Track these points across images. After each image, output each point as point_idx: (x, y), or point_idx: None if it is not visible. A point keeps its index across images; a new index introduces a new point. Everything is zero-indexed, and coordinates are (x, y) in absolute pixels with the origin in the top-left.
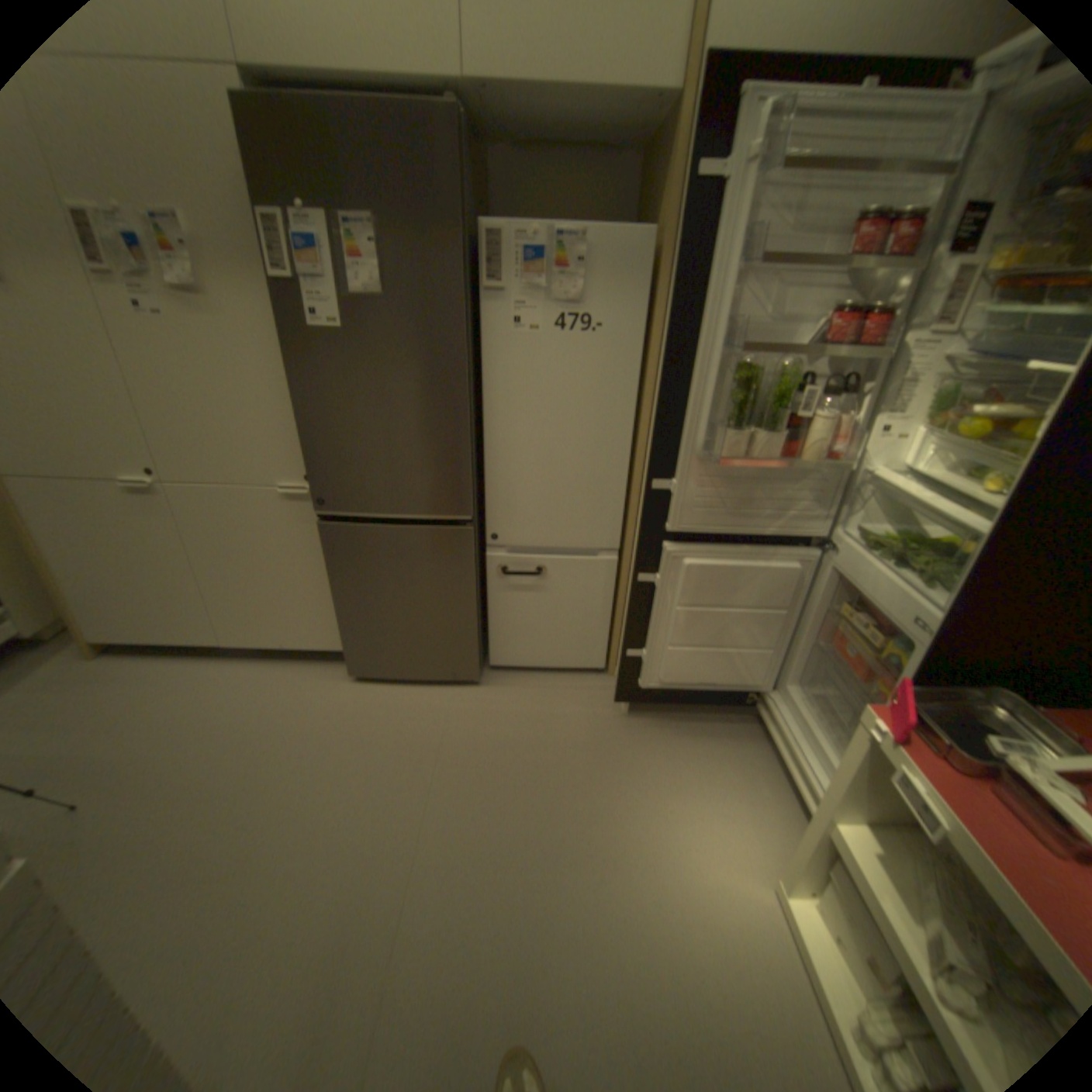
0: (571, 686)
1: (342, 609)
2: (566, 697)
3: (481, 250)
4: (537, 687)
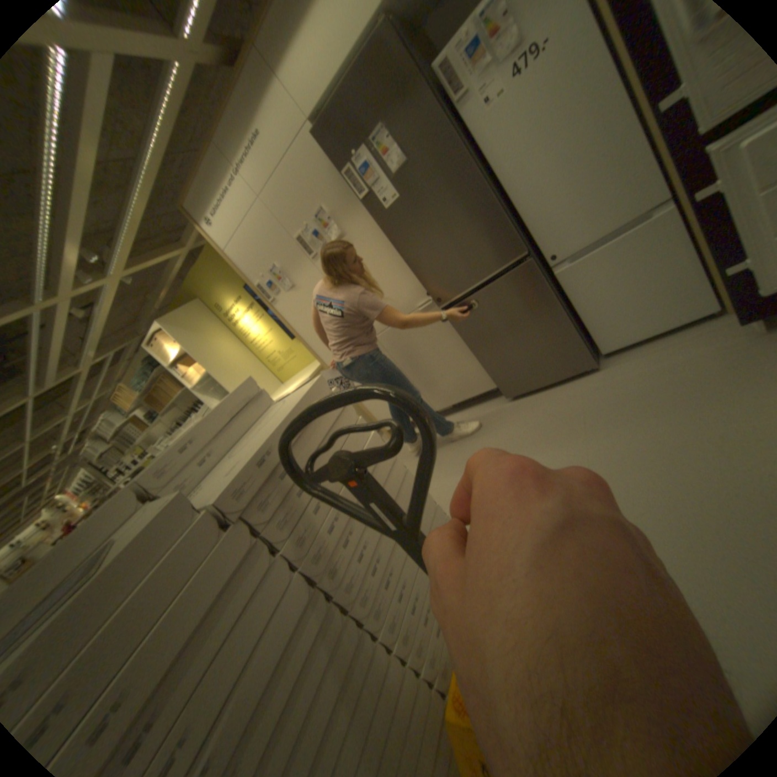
0: (691, 336)
1: (482, 357)
2: (689, 345)
3: (442, 82)
4: (655, 351)
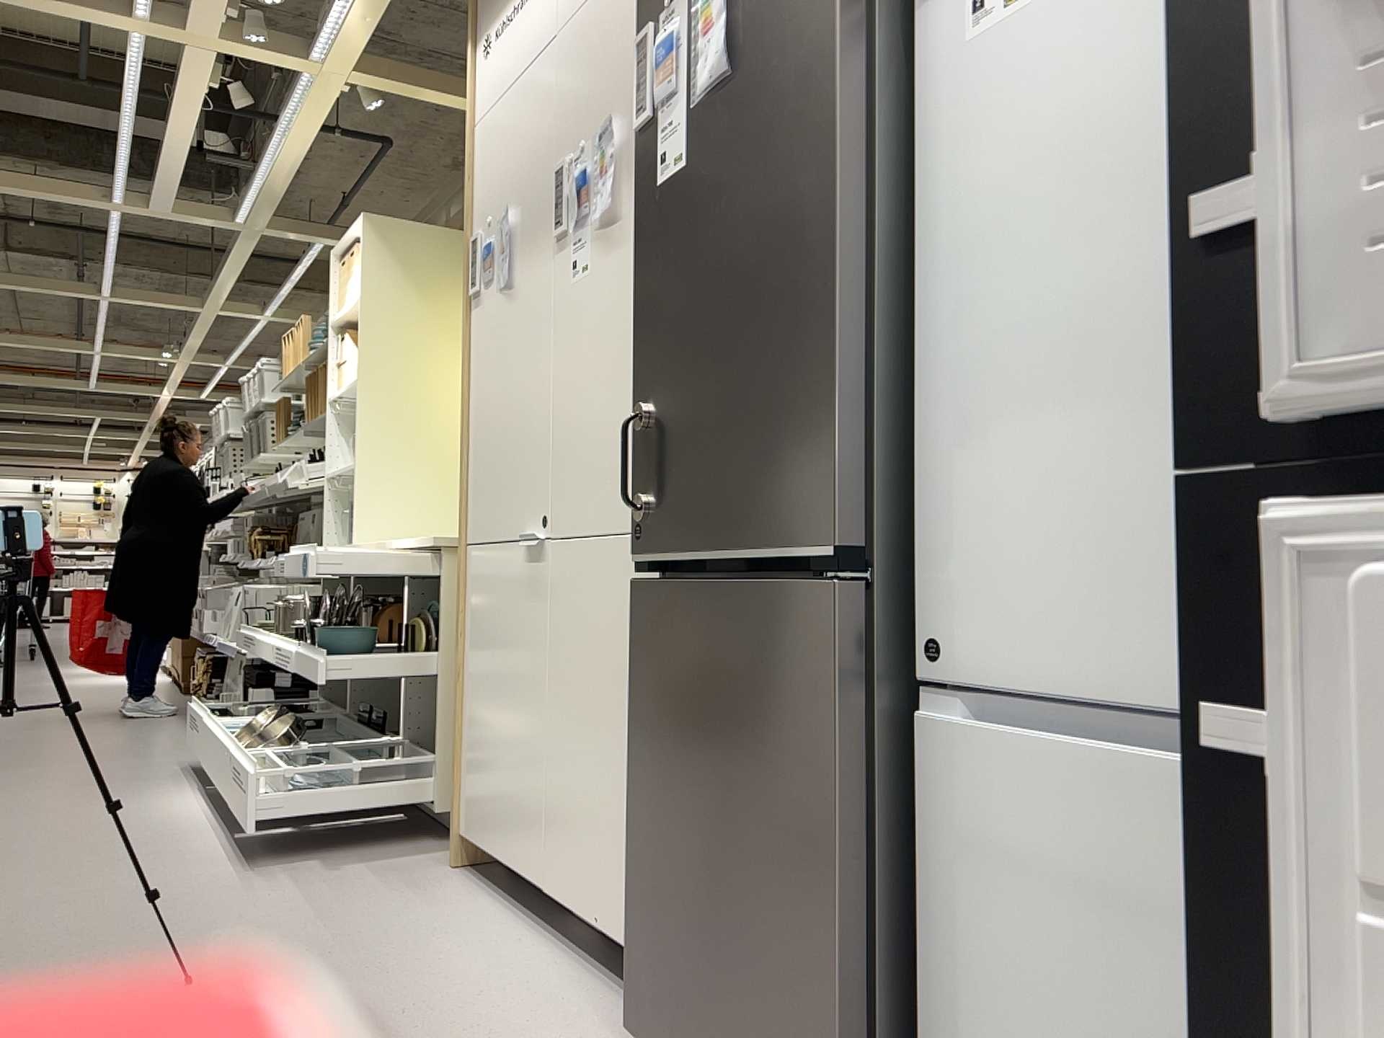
0: None
1: (635, 820)
2: None
3: None
4: None
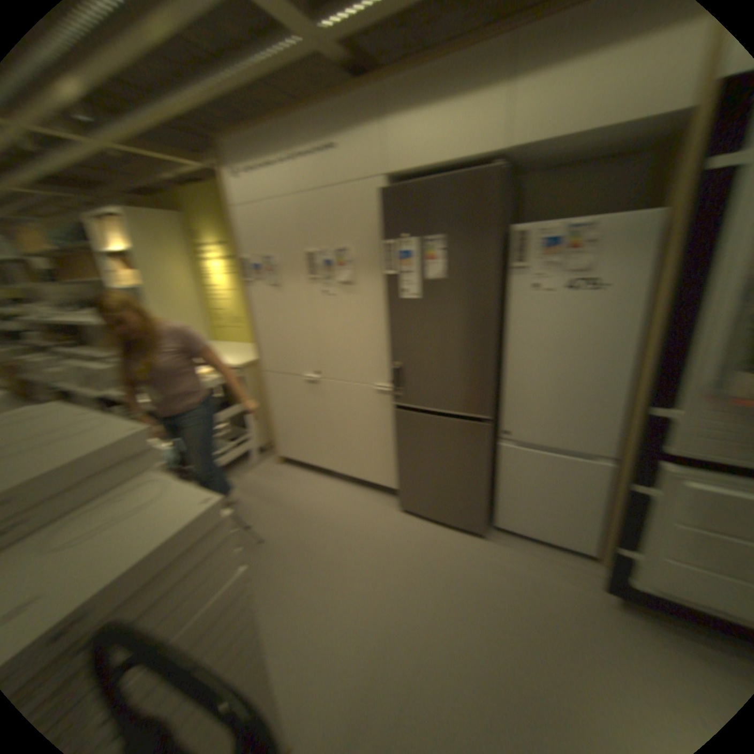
0: (567, 566)
1: (403, 464)
2: (561, 574)
3: (516, 244)
4: (536, 557)
